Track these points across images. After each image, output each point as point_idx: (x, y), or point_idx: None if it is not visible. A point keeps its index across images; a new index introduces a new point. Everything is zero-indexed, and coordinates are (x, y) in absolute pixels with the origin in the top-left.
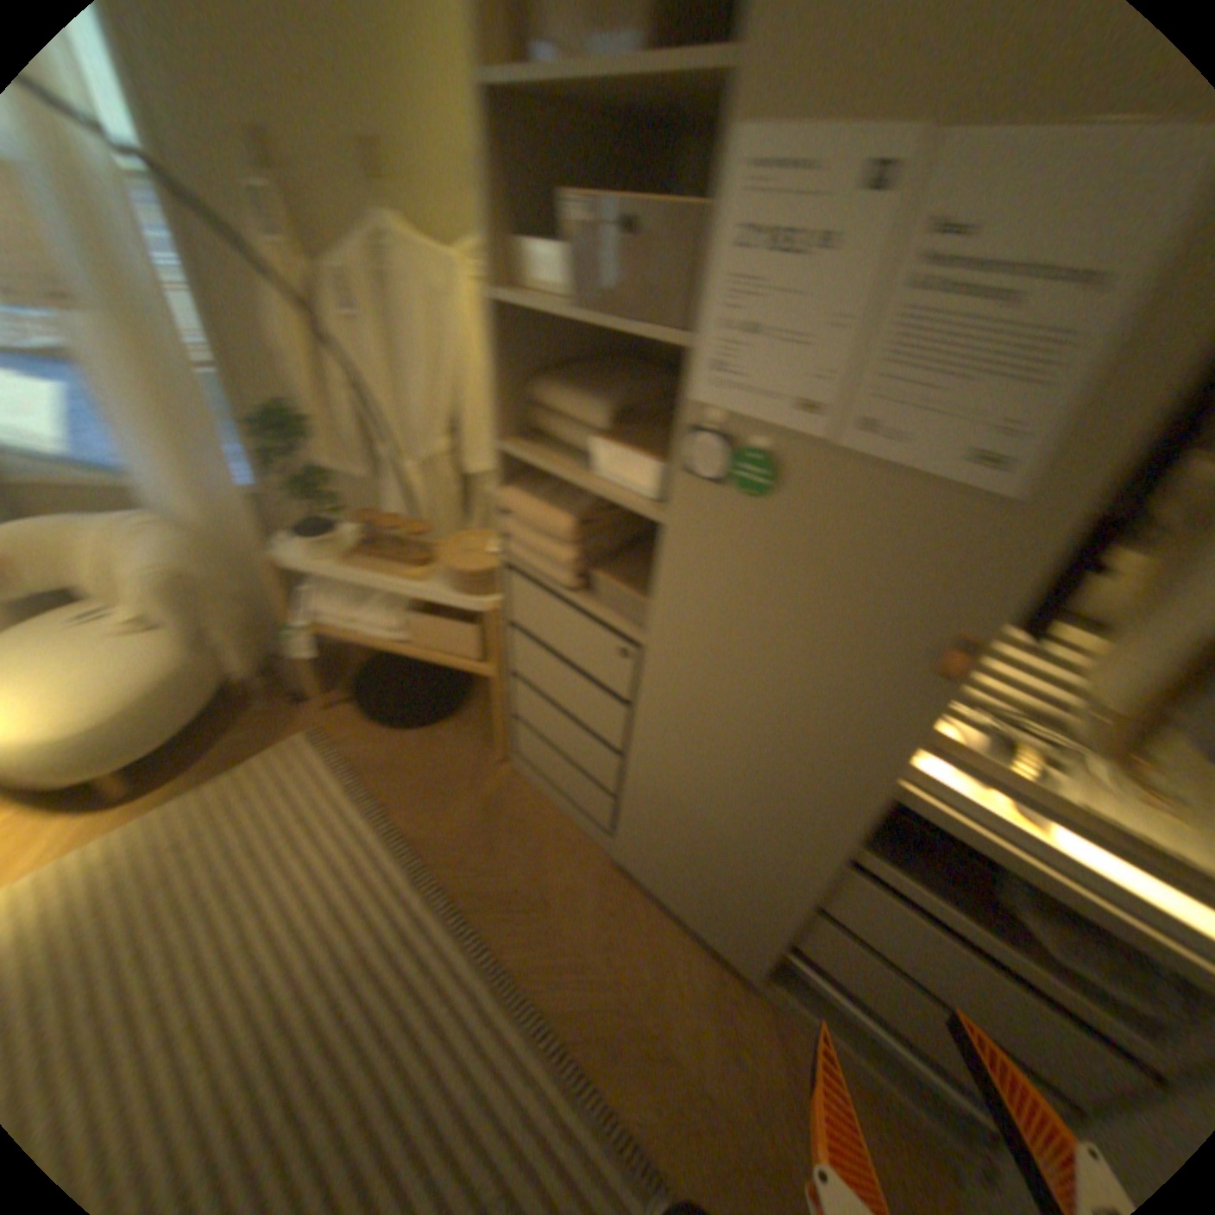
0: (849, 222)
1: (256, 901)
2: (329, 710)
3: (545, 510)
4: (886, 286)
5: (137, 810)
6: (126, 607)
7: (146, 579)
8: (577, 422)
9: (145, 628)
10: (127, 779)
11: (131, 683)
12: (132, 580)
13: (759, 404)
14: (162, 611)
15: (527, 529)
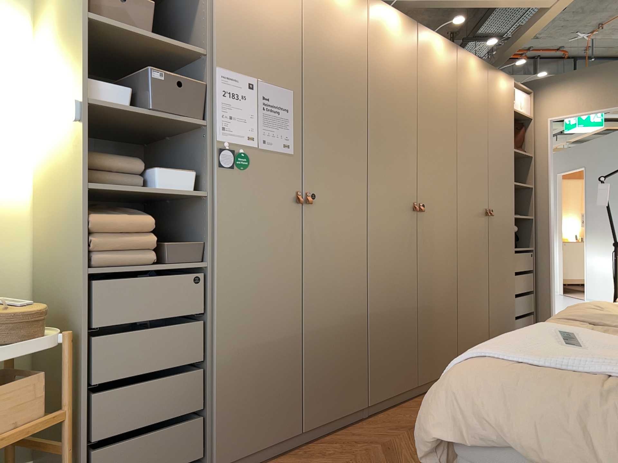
0: (246, 94)
1: None
2: None
3: (128, 217)
4: (257, 108)
5: None
6: None
7: None
8: (119, 171)
9: None
10: None
11: None
12: None
13: (237, 138)
14: None
15: (115, 236)
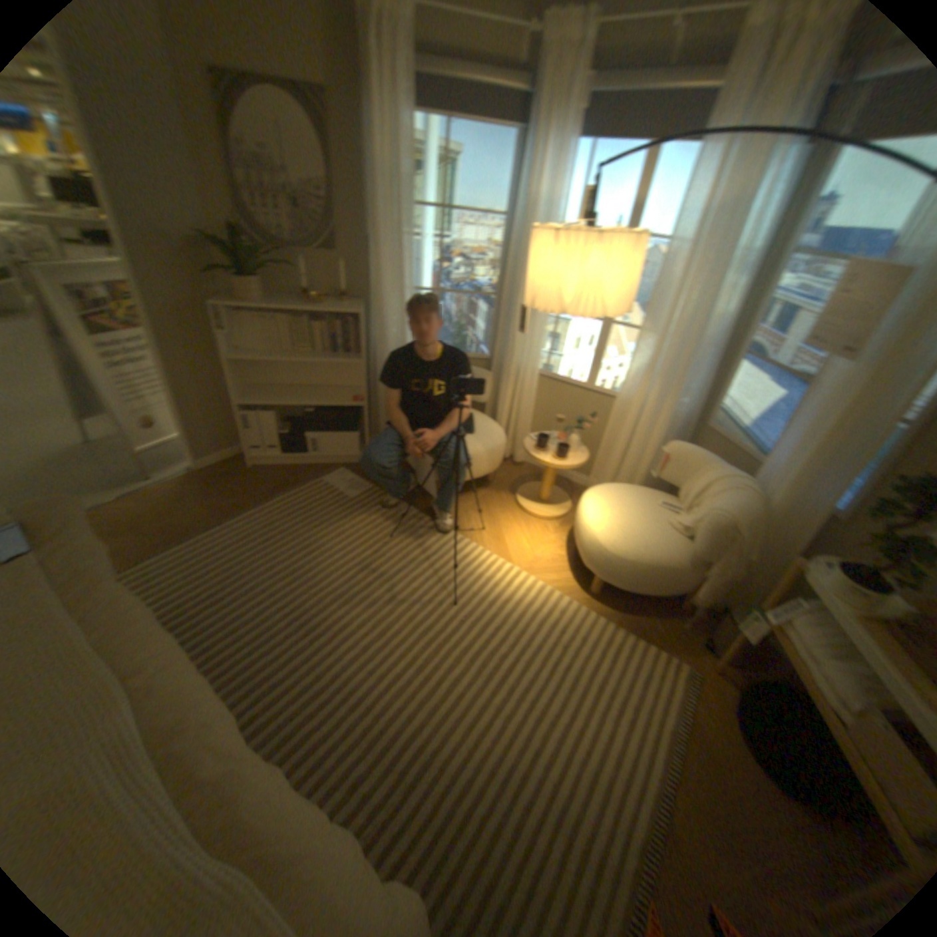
0: None
1: (581, 716)
2: (725, 682)
3: None
4: None
5: (595, 607)
6: (695, 519)
7: (722, 518)
8: None
9: (691, 537)
10: (606, 590)
11: (657, 556)
12: (715, 513)
13: None
14: (710, 539)
15: None
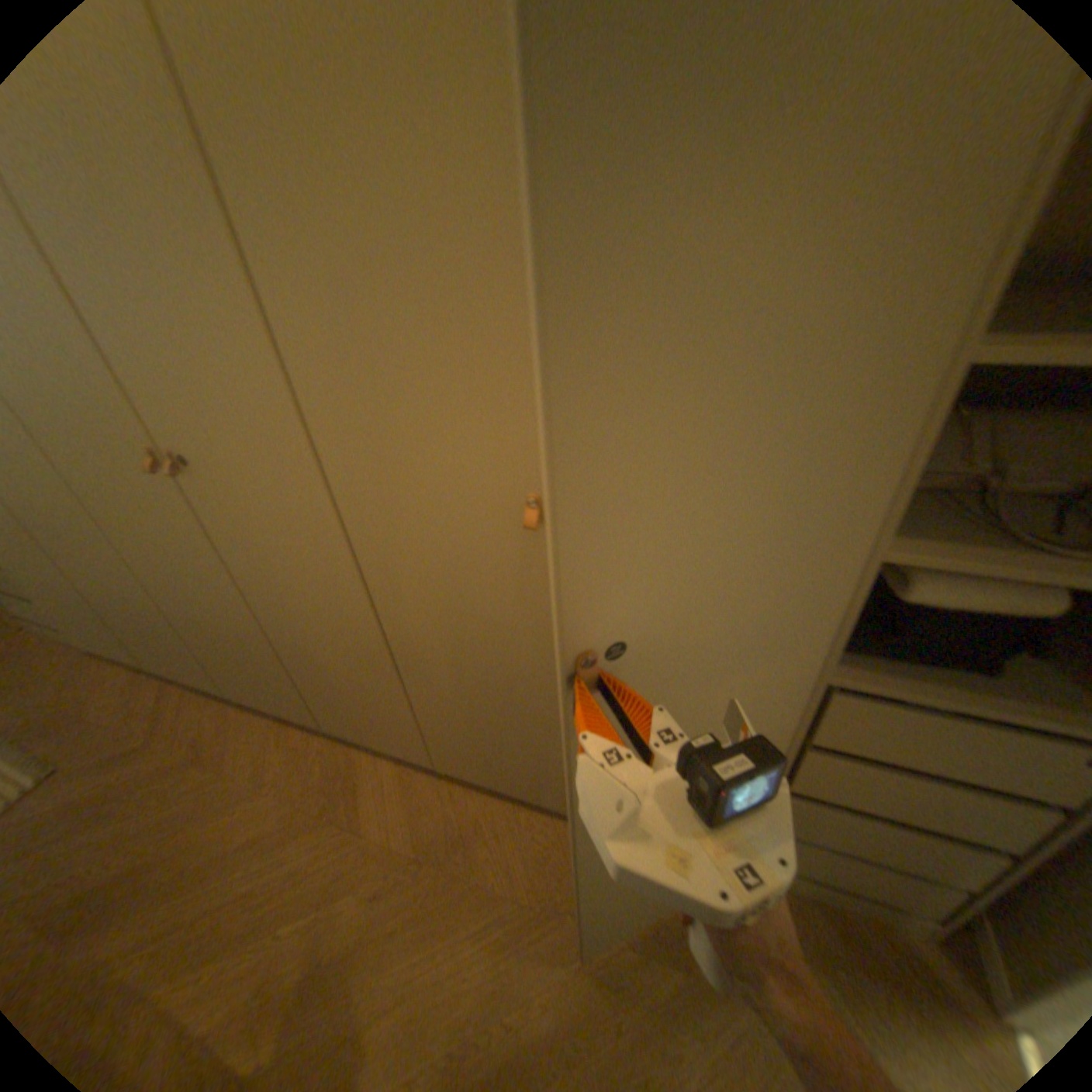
0: None
1: None
2: None
3: None
4: None
5: None
6: None
7: None
8: None
9: None
10: None
11: None
12: None
13: None
14: None
15: None
